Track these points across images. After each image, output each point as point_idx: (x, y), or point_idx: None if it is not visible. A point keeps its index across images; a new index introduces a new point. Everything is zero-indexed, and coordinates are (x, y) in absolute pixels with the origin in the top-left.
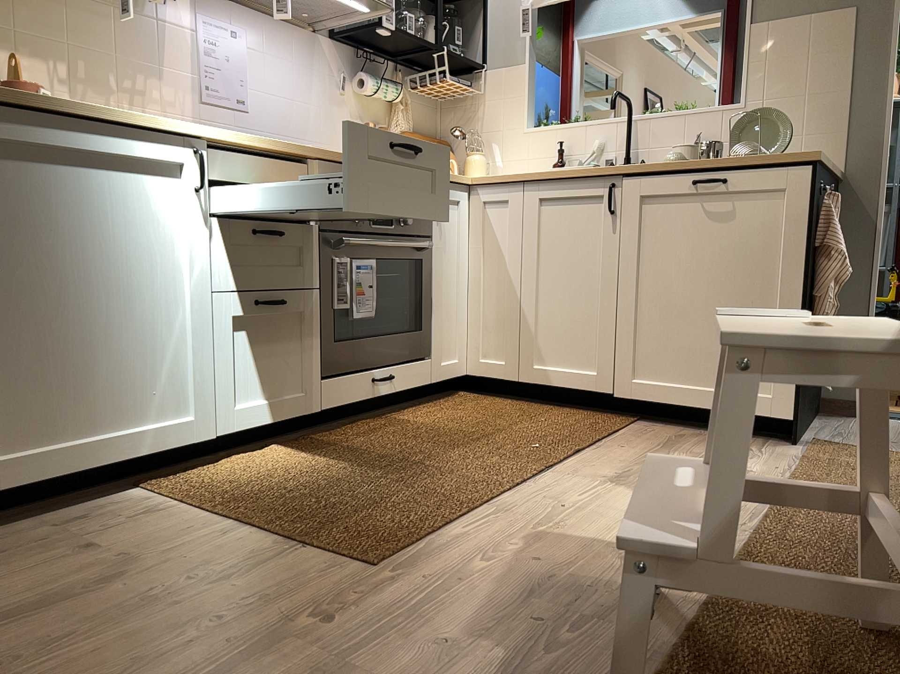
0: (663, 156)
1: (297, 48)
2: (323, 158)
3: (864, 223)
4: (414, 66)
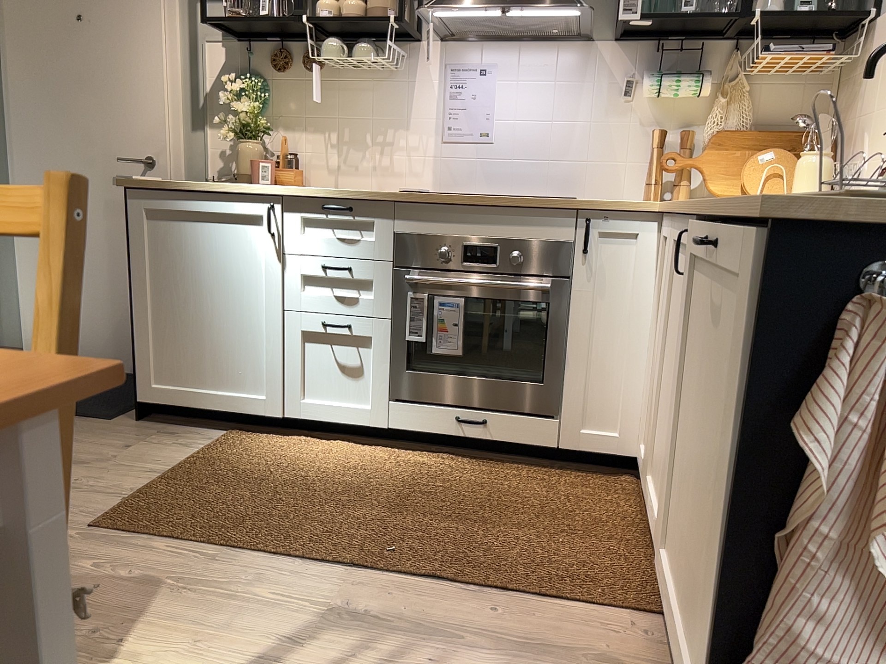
0: None
1: (560, 64)
2: (397, 201)
3: None
4: (769, 37)
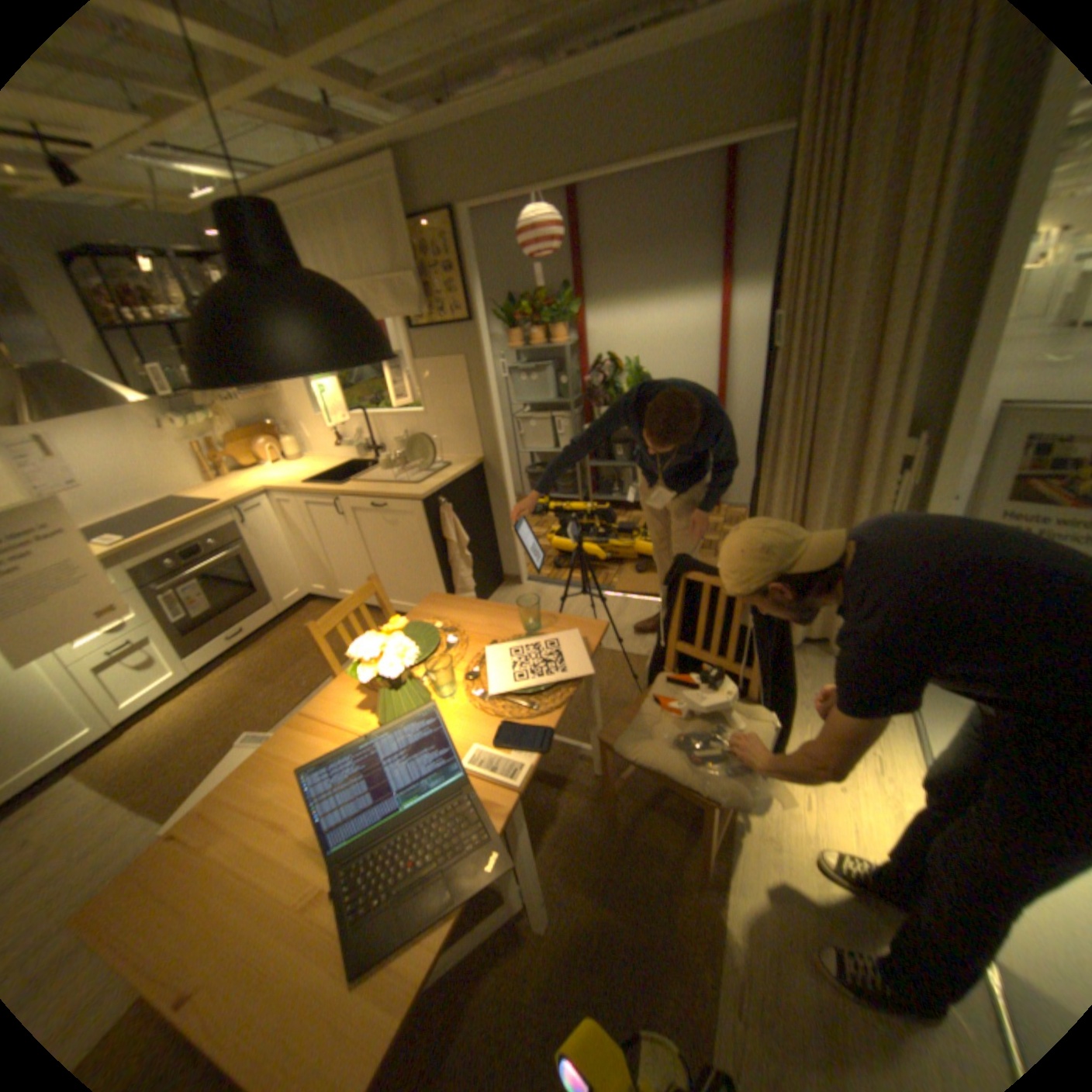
0: (394, 438)
1: (101, 421)
2: (118, 552)
3: (500, 484)
4: None
